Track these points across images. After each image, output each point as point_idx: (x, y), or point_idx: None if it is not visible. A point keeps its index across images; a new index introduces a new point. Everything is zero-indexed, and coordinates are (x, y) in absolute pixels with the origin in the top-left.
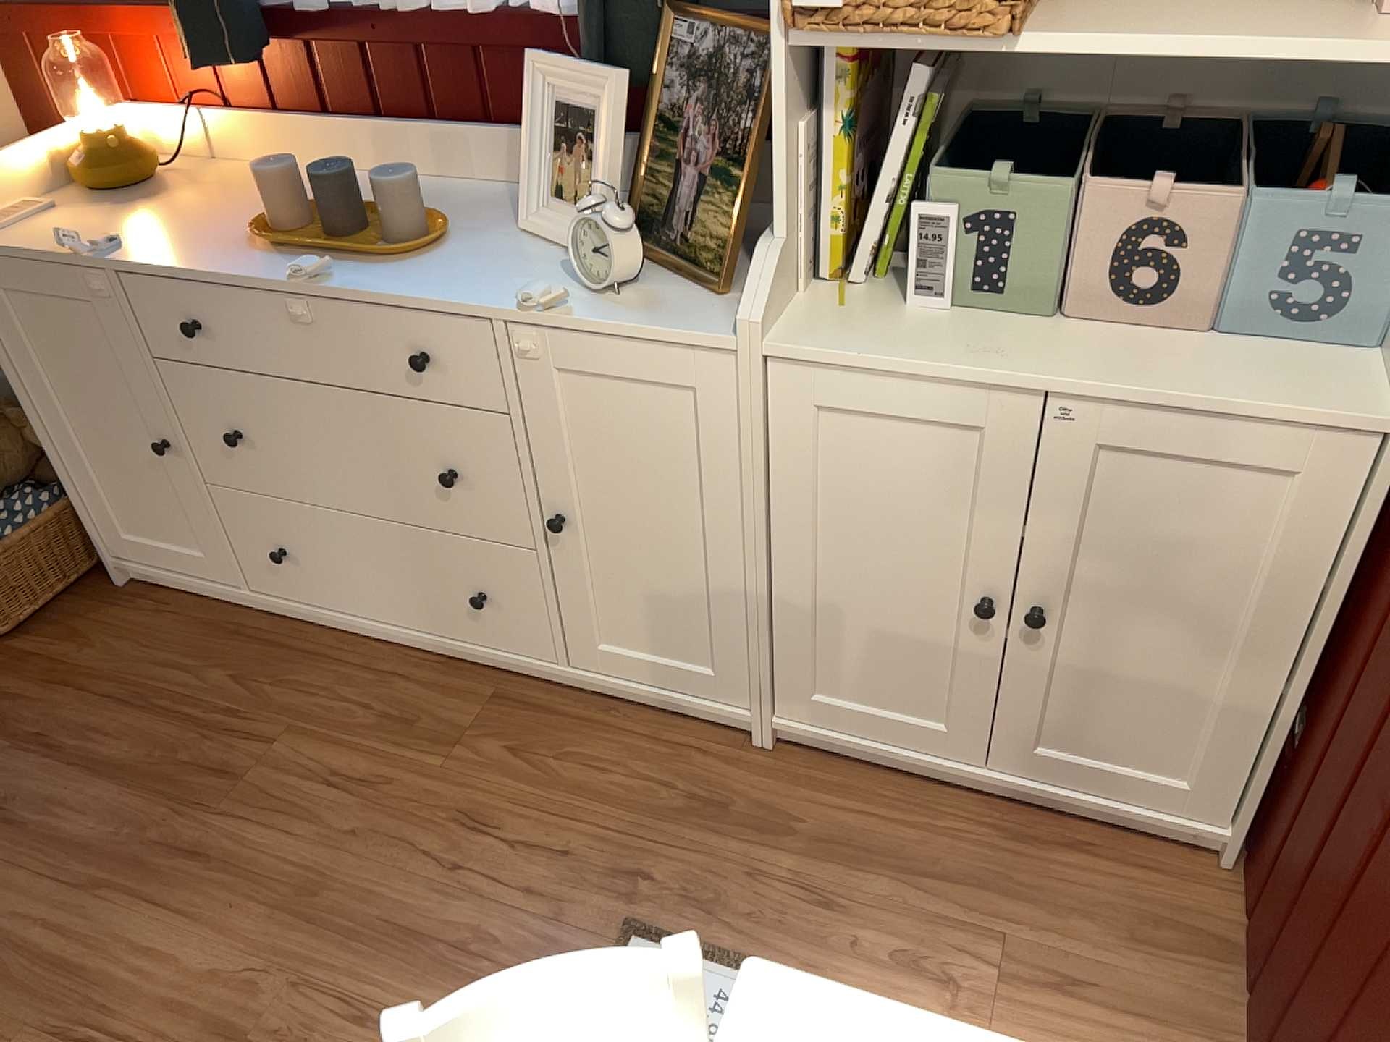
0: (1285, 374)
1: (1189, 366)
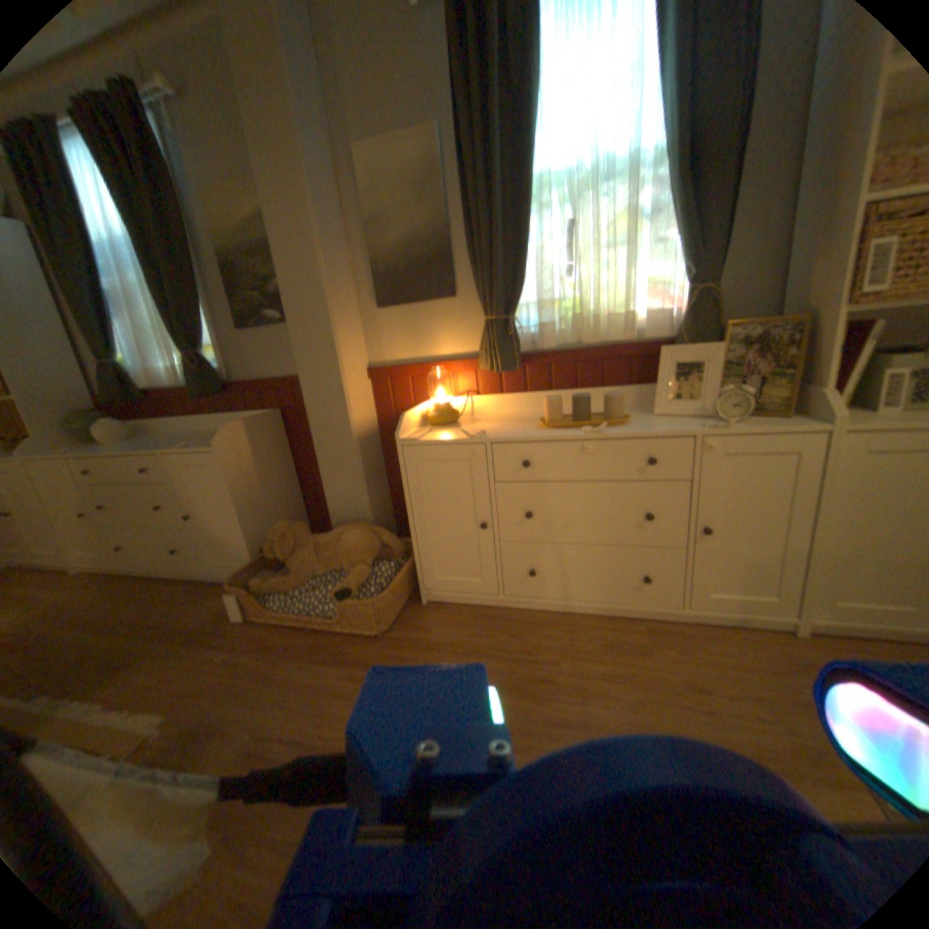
0: None
1: None
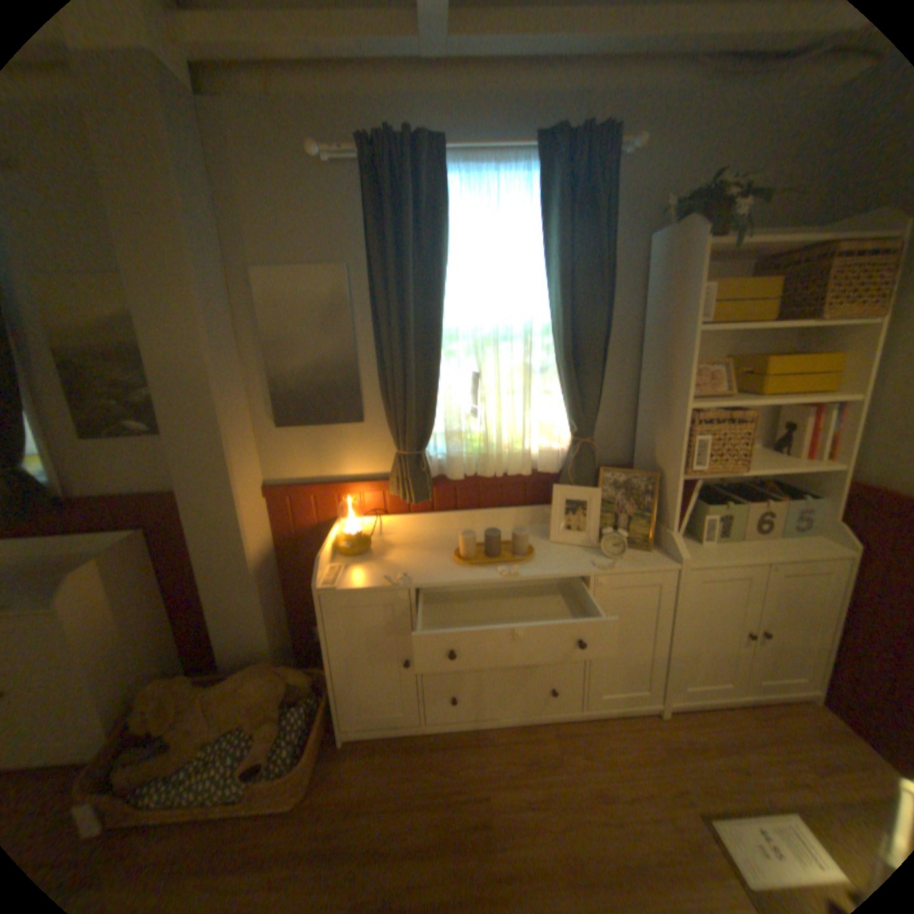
0: (815, 545)
1: (793, 547)
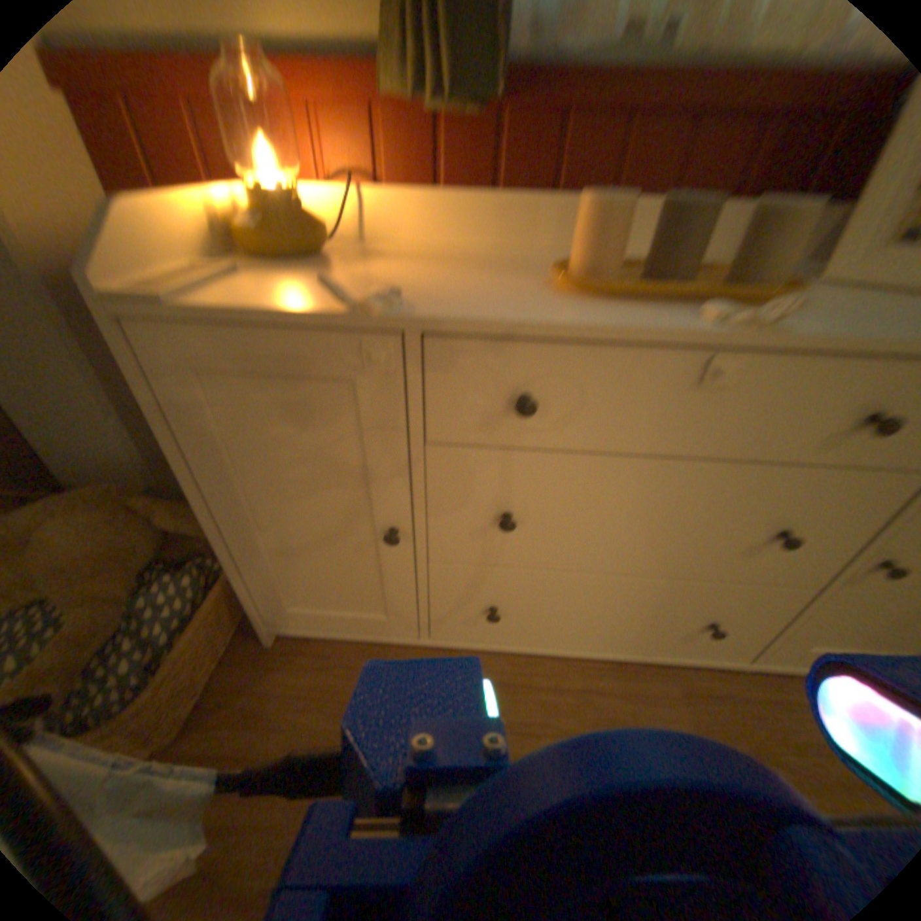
0: None
1: None
